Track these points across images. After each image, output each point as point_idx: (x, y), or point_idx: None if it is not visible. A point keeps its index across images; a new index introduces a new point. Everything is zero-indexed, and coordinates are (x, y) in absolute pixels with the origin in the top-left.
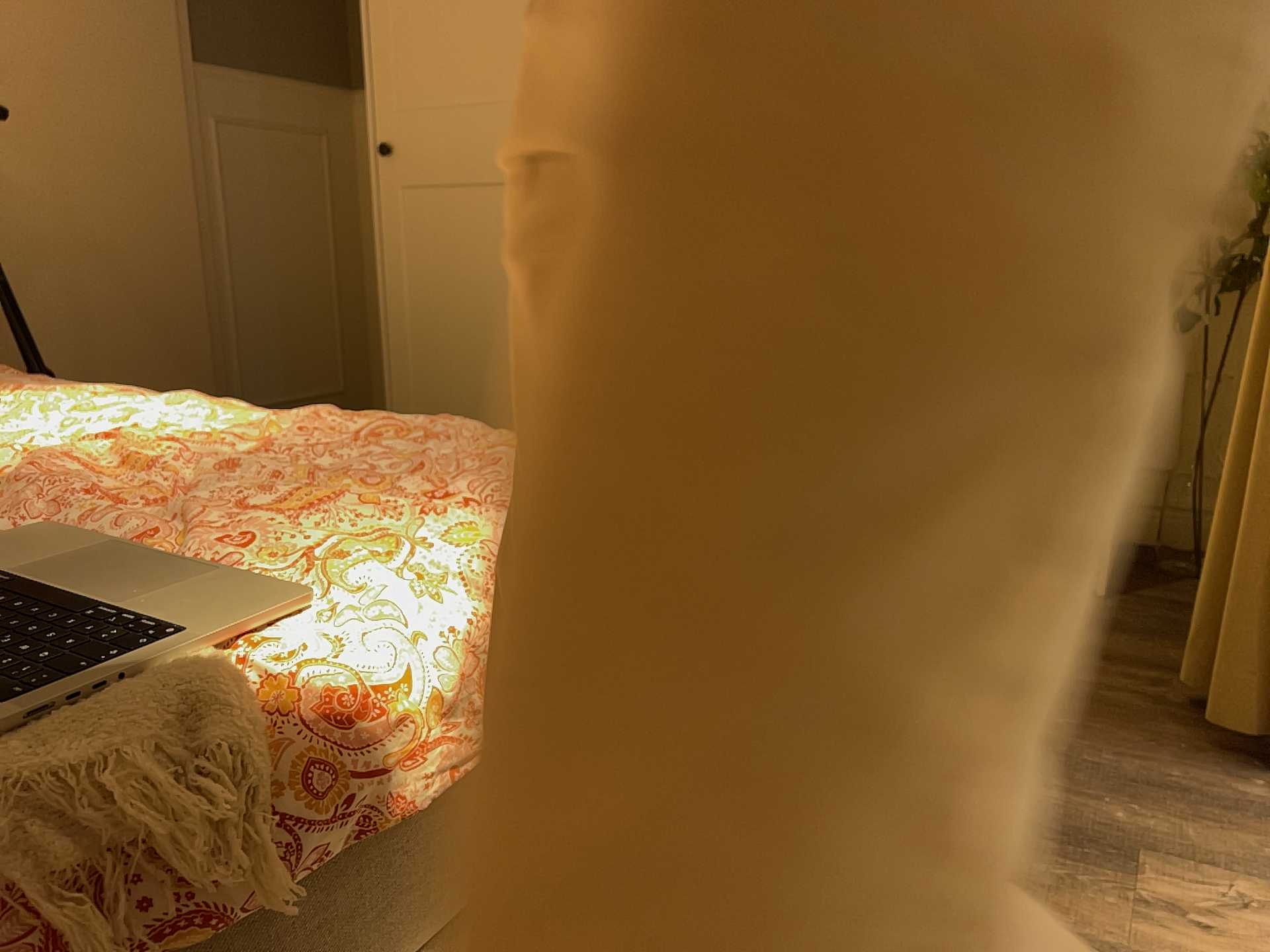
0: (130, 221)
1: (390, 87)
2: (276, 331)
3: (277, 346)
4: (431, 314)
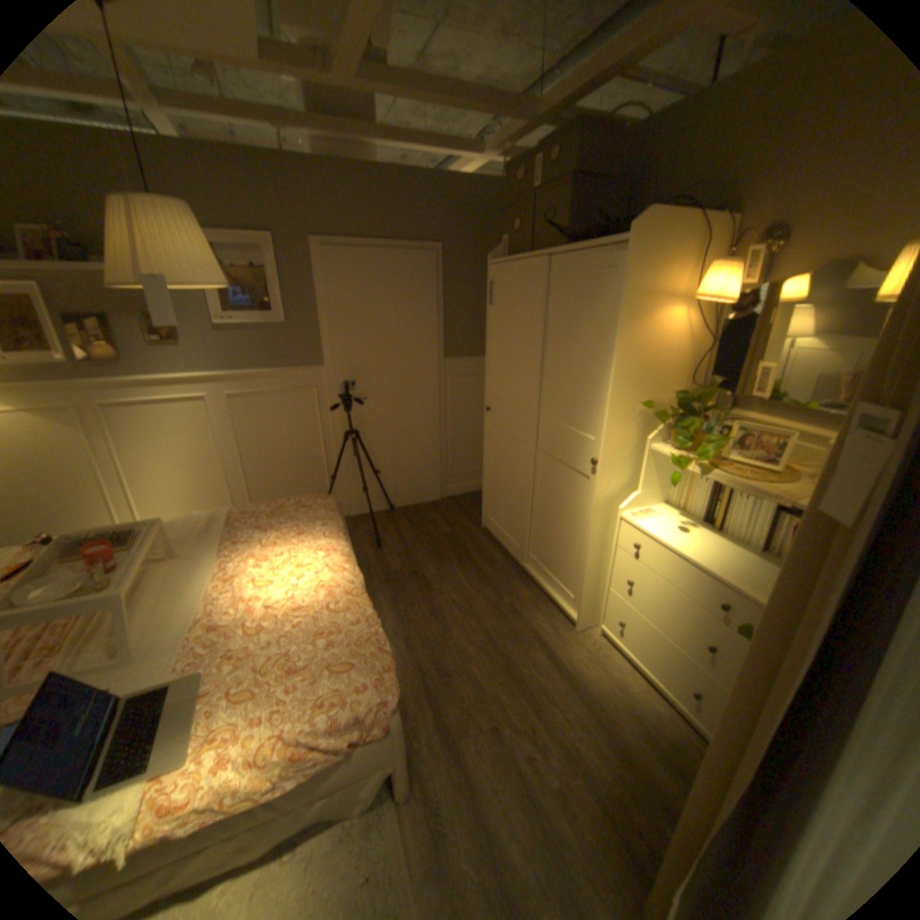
0: (413, 417)
1: (491, 386)
2: (466, 448)
3: (466, 453)
4: (495, 473)
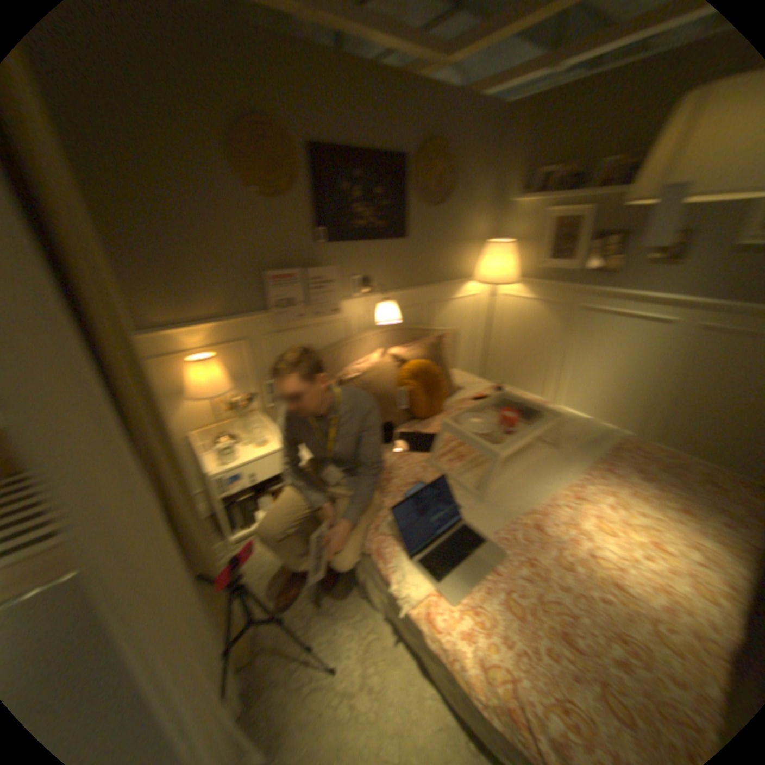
0: None
1: None
2: None
3: None
4: None
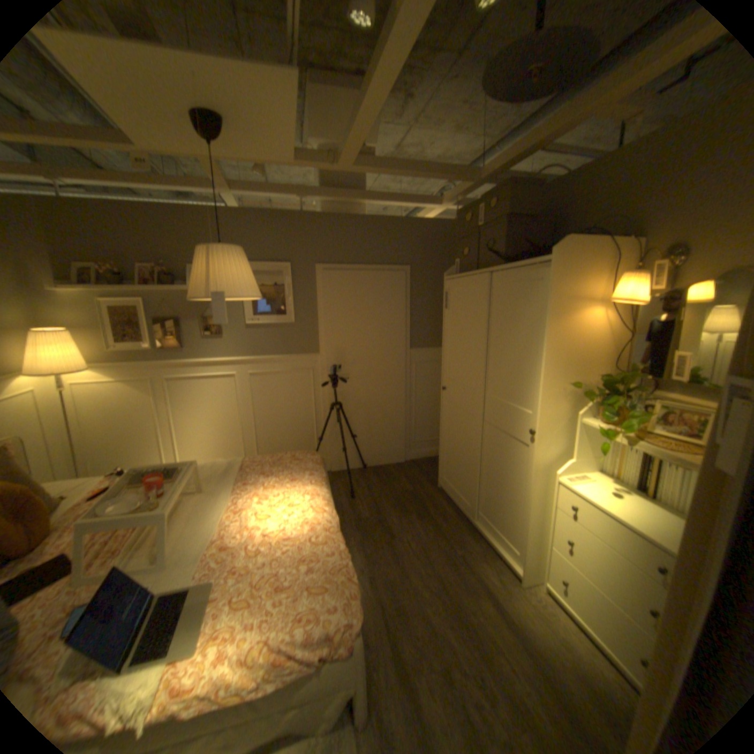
0: (384, 394)
1: (446, 370)
2: (426, 420)
3: (426, 425)
4: (449, 441)
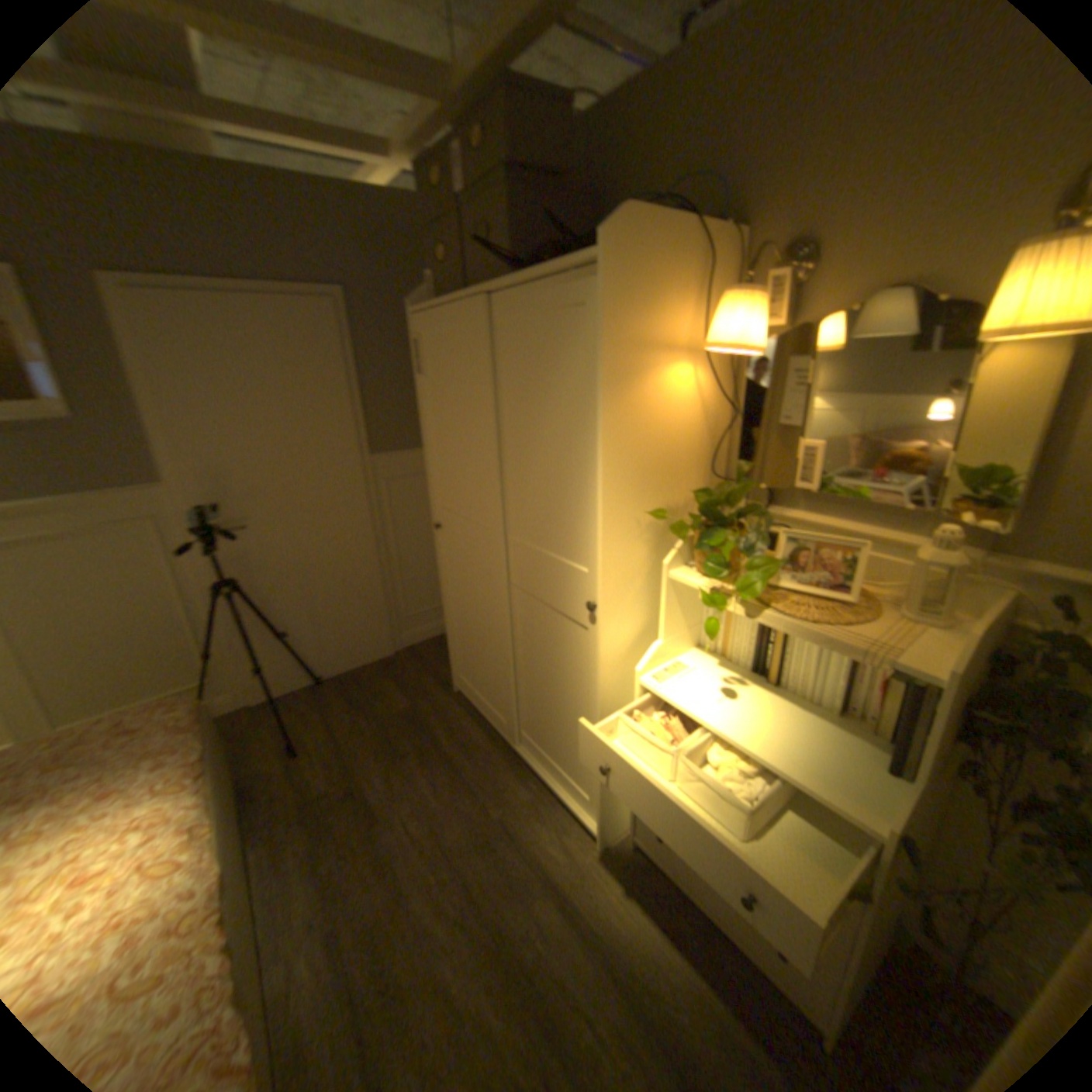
0: (330, 545)
1: (435, 492)
2: (421, 576)
3: (422, 583)
4: (459, 616)
